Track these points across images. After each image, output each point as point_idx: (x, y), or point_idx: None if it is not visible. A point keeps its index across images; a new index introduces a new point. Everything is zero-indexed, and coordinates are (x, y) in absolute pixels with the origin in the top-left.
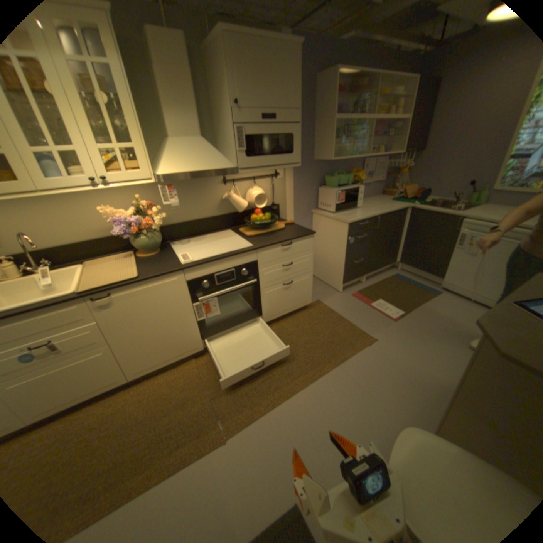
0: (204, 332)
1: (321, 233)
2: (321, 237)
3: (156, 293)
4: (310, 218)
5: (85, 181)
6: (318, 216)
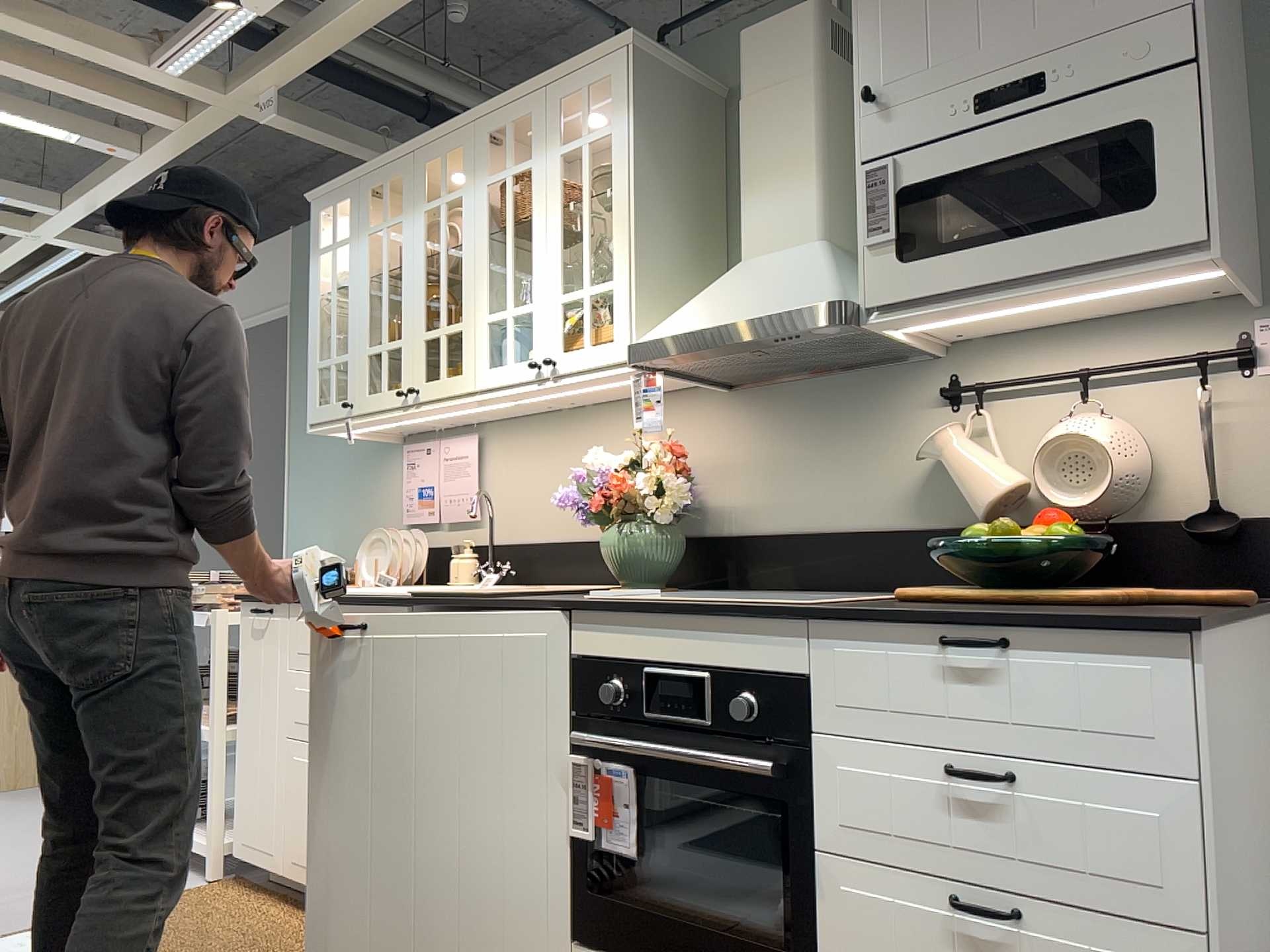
0: (583, 909)
1: None
2: None
3: (504, 661)
4: None
5: (527, 369)
6: None
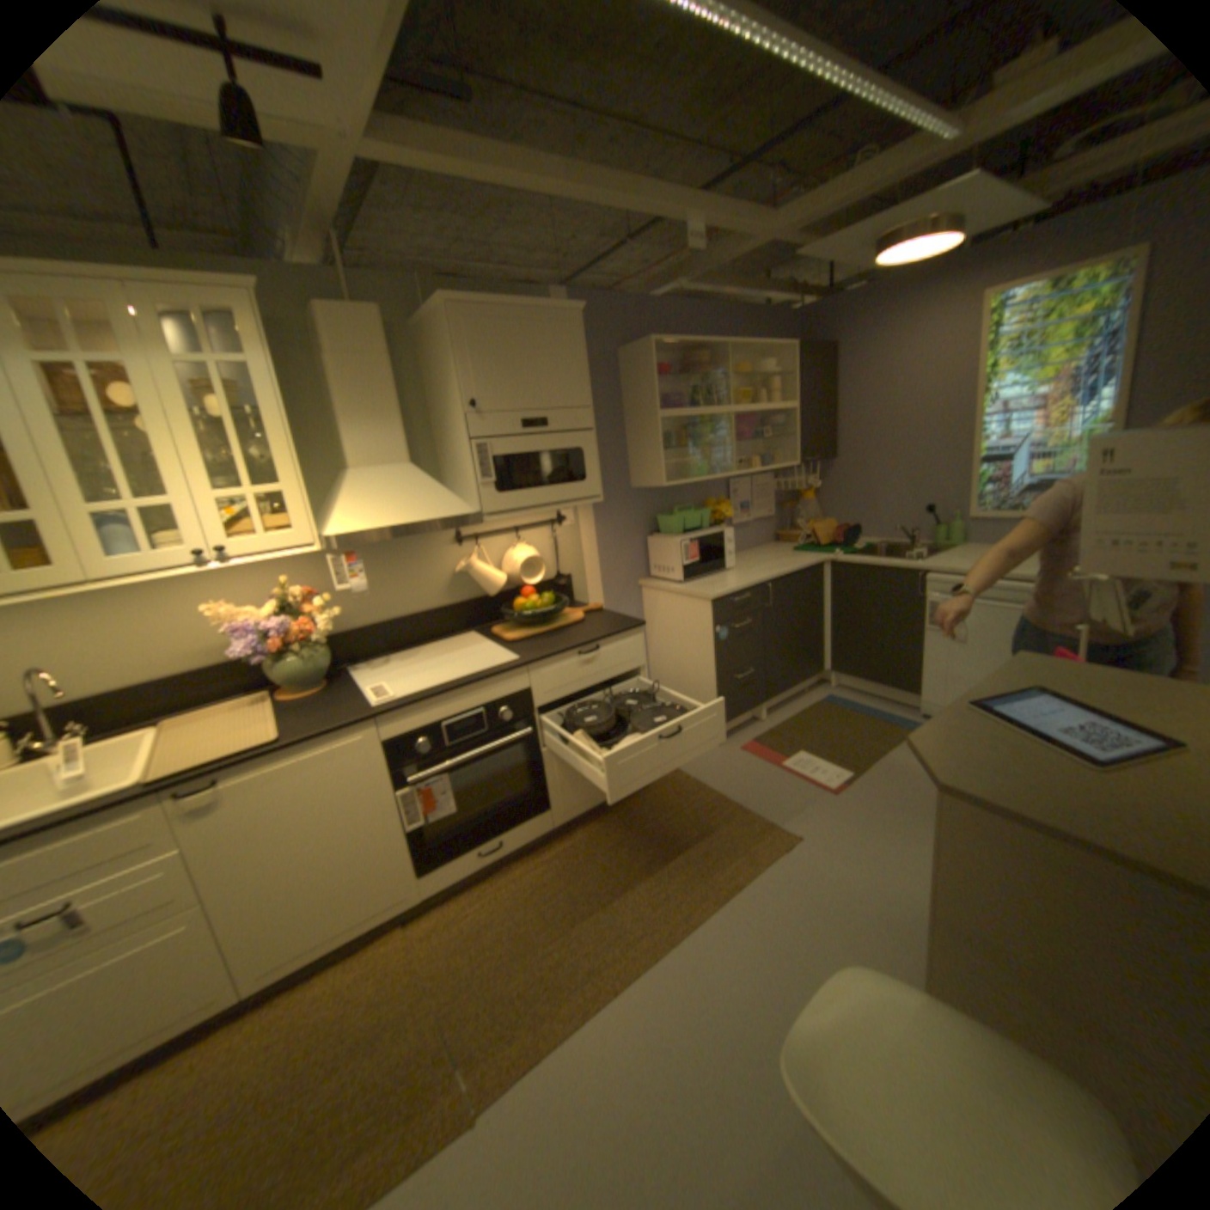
0: (421, 860)
1: (662, 625)
2: (663, 633)
3: (316, 774)
4: (636, 598)
5: (181, 558)
6: (651, 592)
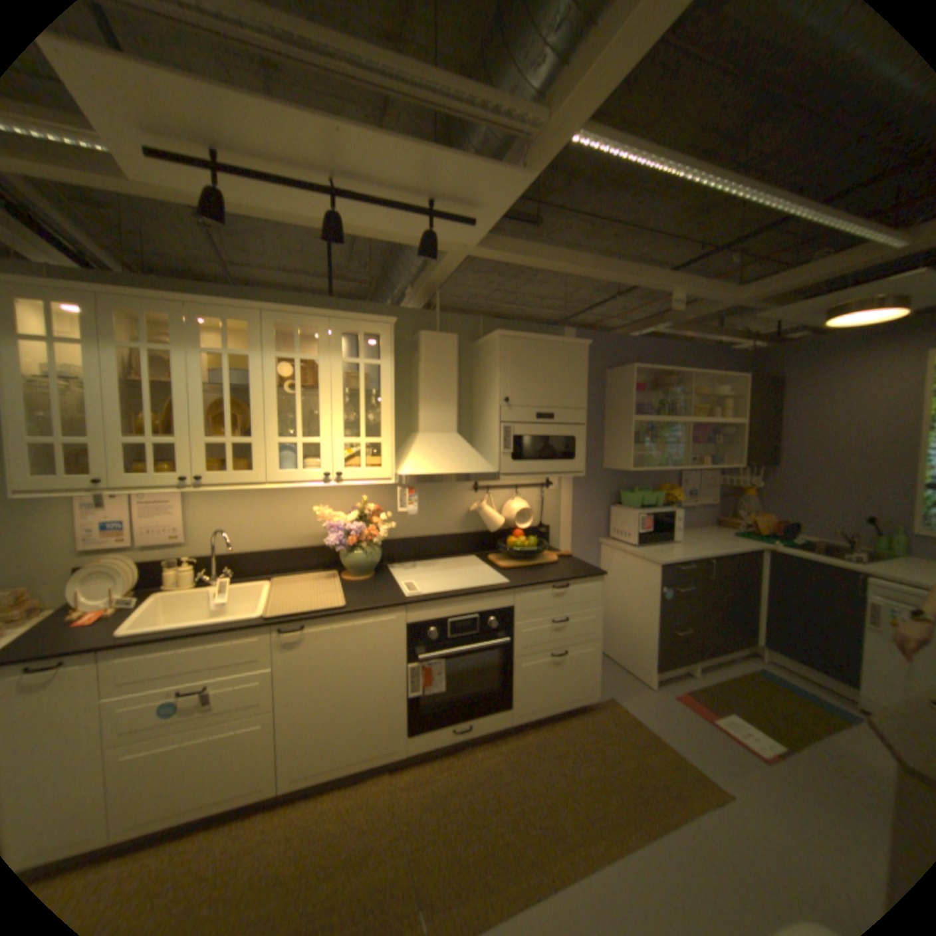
0: (414, 723)
1: (616, 577)
2: (616, 584)
3: (363, 637)
4: (597, 552)
5: (318, 476)
6: (611, 549)
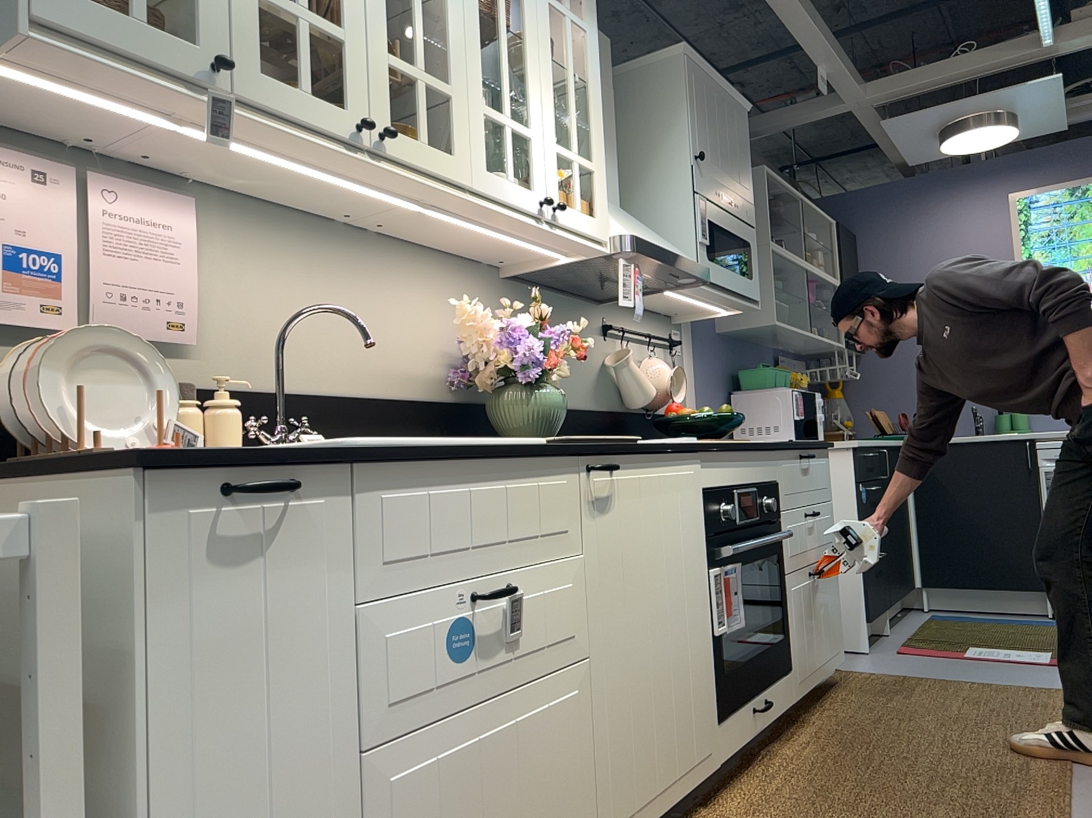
0: (722, 690)
1: None
2: None
3: (669, 503)
4: None
5: (531, 201)
6: None
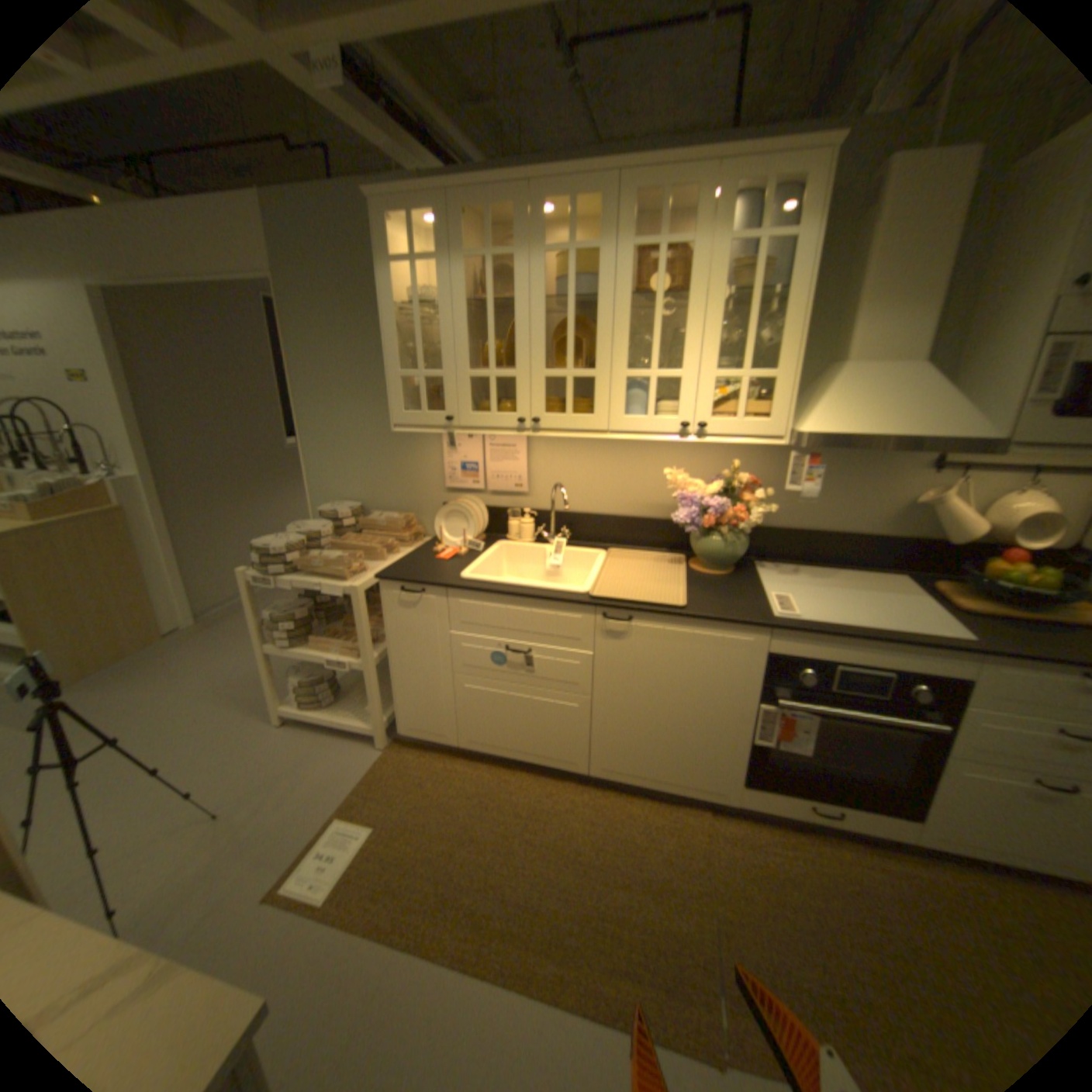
0: (756, 775)
1: None
2: None
3: (702, 651)
4: None
5: (671, 426)
6: None
